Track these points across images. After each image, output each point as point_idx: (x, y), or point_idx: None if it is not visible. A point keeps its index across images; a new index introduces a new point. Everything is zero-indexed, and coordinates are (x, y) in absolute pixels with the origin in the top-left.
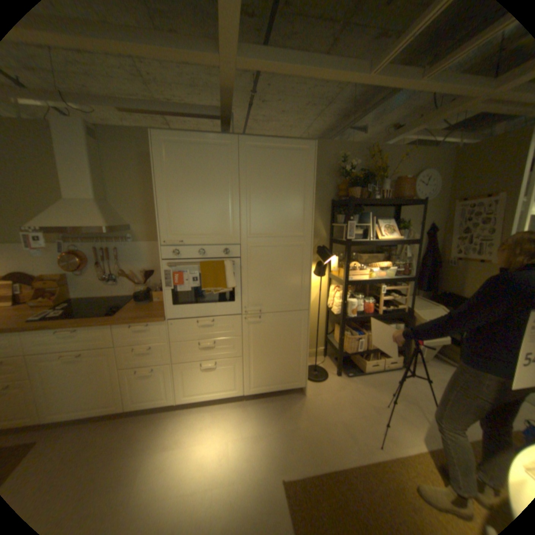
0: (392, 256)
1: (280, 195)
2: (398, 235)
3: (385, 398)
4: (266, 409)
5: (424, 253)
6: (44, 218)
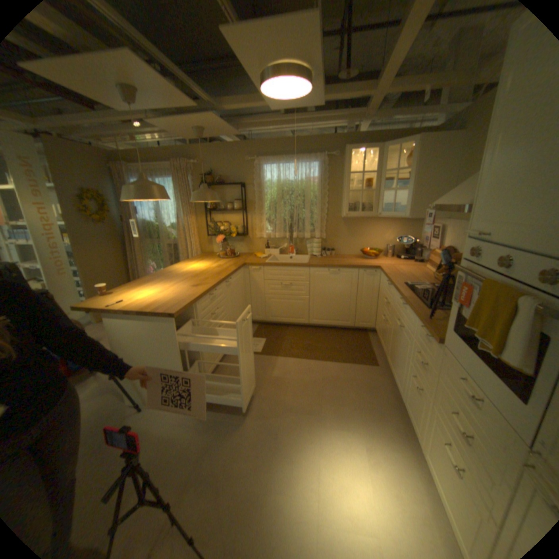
0: None
1: None
2: None
3: None
4: None
5: None
6: (448, 194)
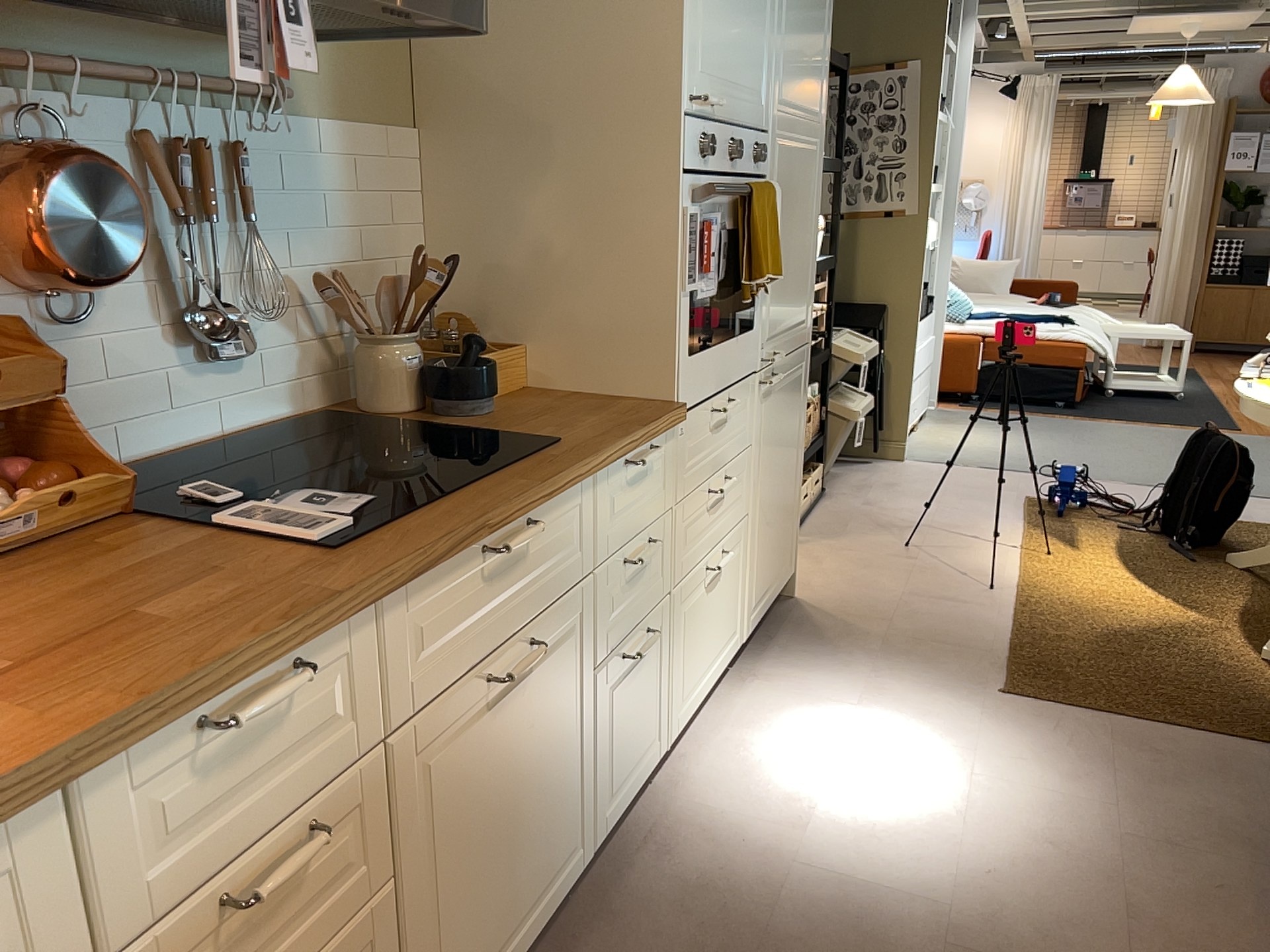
0: None
1: None
2: None
3: (880, 537)
4: (789, 651)
5: None
6: None
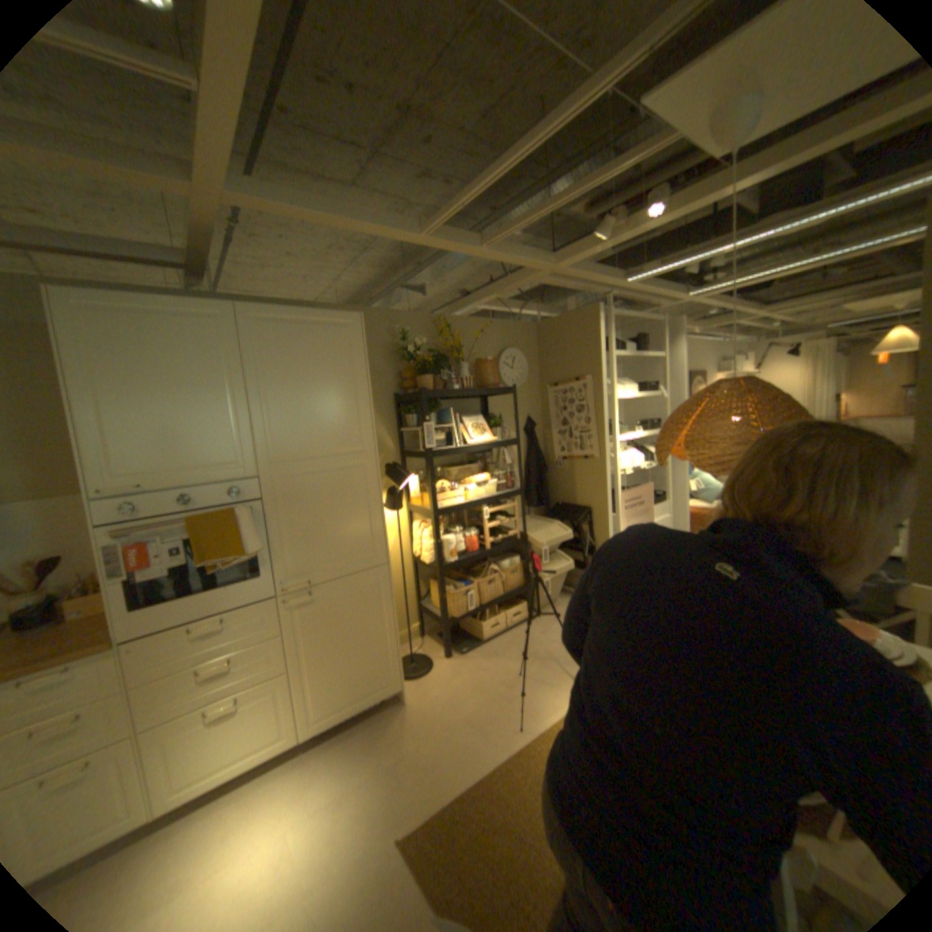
0: (488, 465)
1: (317, 393)
2: (489, 437)
3: (513, 666)
4: (342, 753)
5: (525, 458)
6: None
